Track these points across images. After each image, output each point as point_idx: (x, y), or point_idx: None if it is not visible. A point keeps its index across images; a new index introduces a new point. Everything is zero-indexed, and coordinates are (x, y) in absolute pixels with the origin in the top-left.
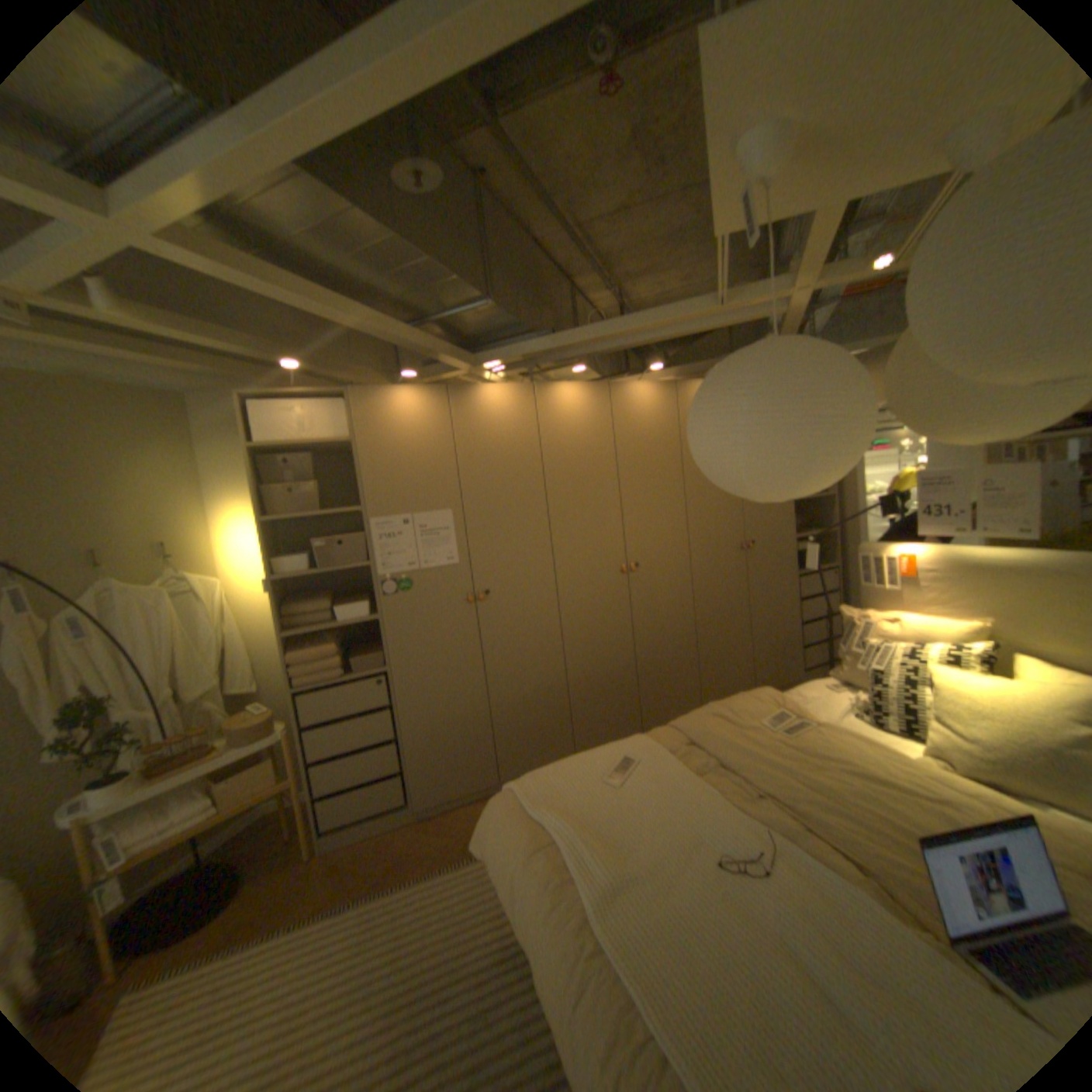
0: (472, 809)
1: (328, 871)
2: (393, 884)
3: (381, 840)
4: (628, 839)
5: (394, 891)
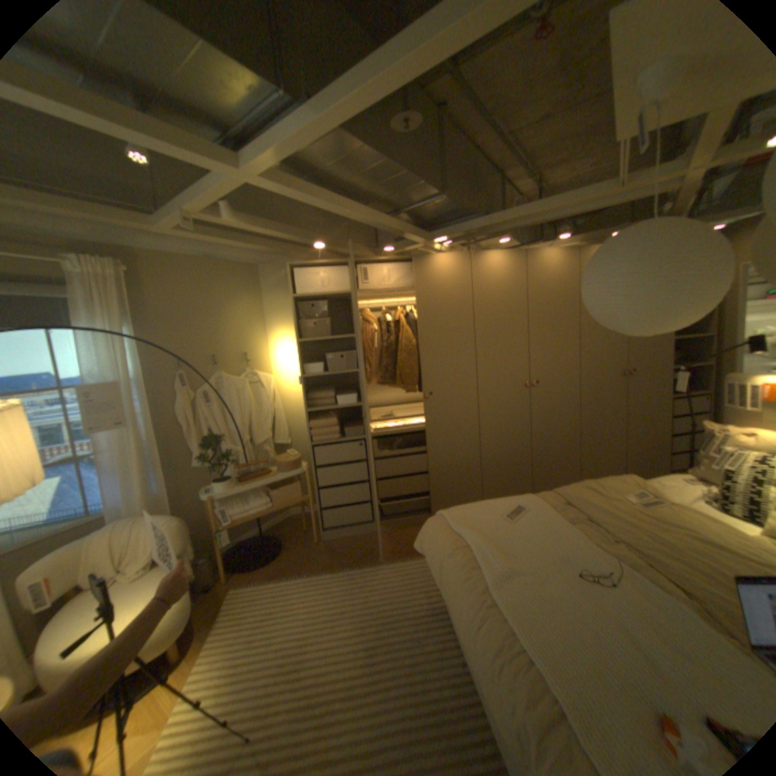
0: (413, 530)
1: (328, 550)
2: (365, 563)
3: (358, 538)
4: (518, 552)
5: (366, 566)
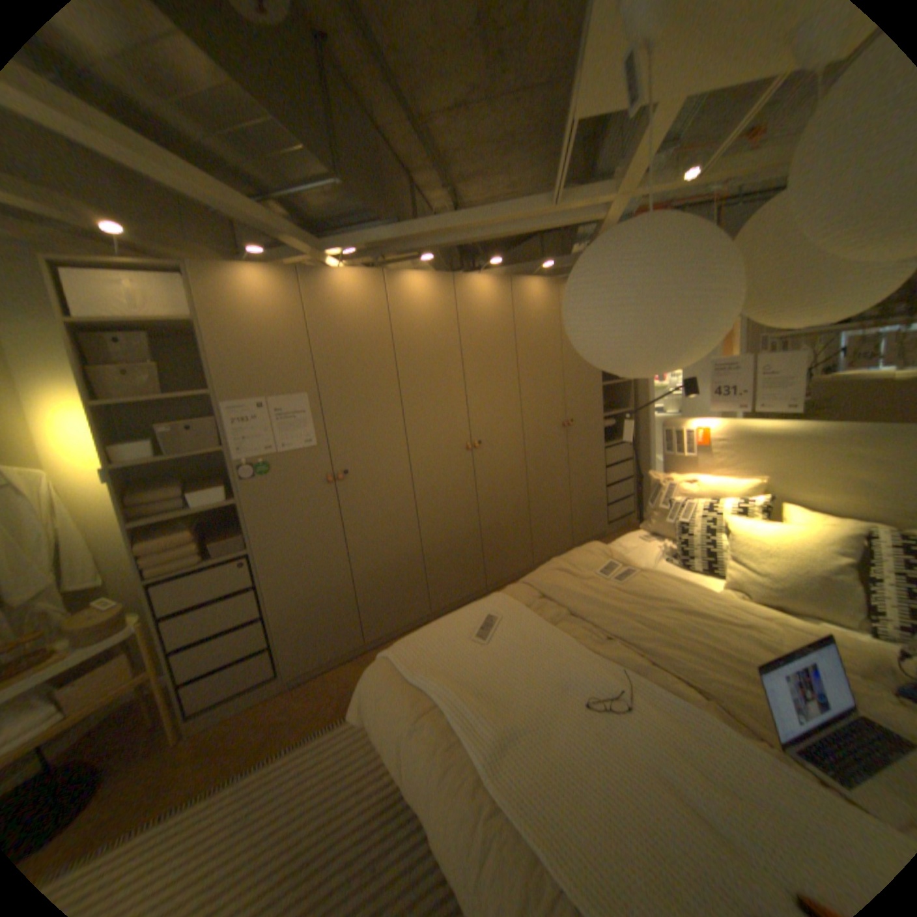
0: (340, 670)
1: (199, 750)
2: (269, 753)
3: (251, 712)
4: (503, 692)
5: (270, 759)
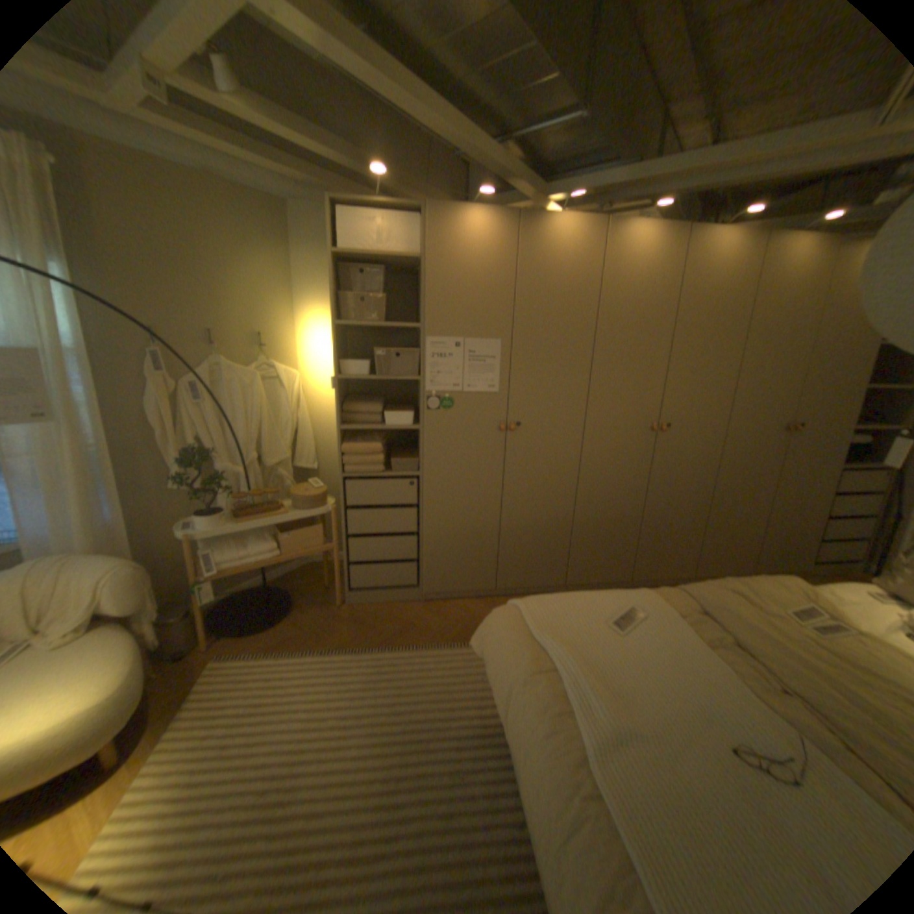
0: (469, 602)
1: (353, 617)
2: (400, 643)
3: (394, 606)
4: (631, 690)
5: (400, 648)
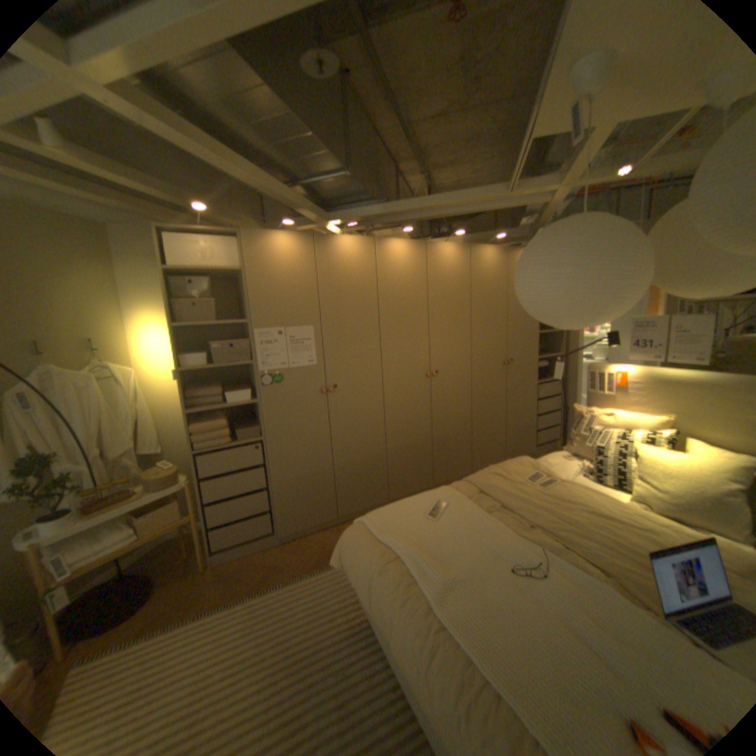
0: (319, 535)
1: (219, 578)
2: (268, 586)
3: (255, 557)
4: (448, 555)
5: (269, 590)
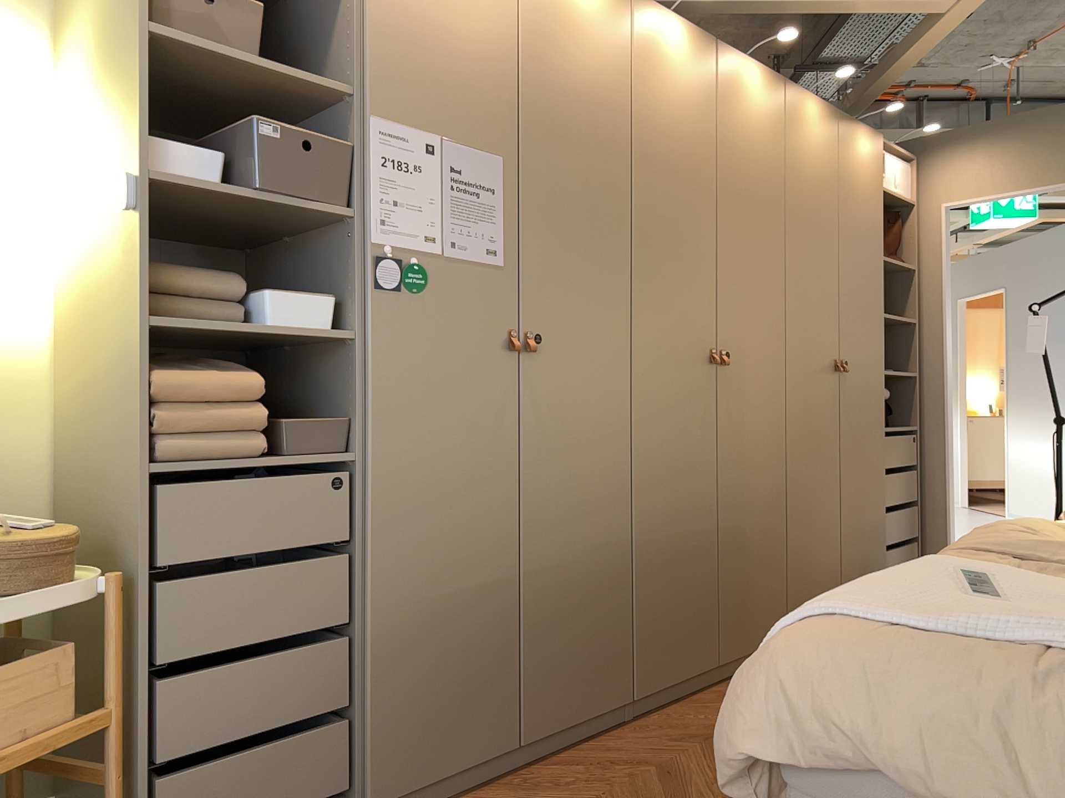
0: None
1: None
2: None
3: None
4: None
5: None
